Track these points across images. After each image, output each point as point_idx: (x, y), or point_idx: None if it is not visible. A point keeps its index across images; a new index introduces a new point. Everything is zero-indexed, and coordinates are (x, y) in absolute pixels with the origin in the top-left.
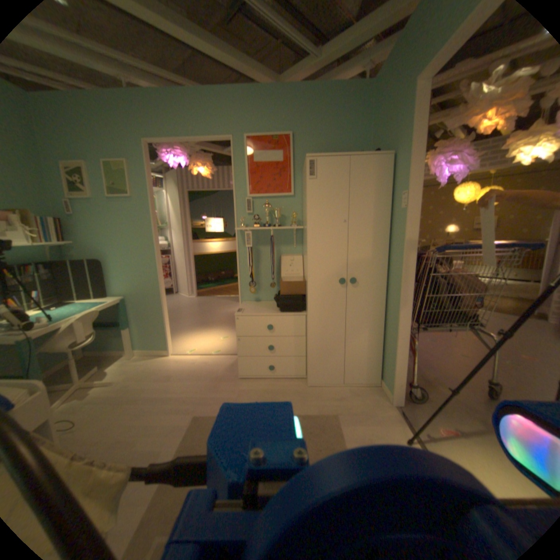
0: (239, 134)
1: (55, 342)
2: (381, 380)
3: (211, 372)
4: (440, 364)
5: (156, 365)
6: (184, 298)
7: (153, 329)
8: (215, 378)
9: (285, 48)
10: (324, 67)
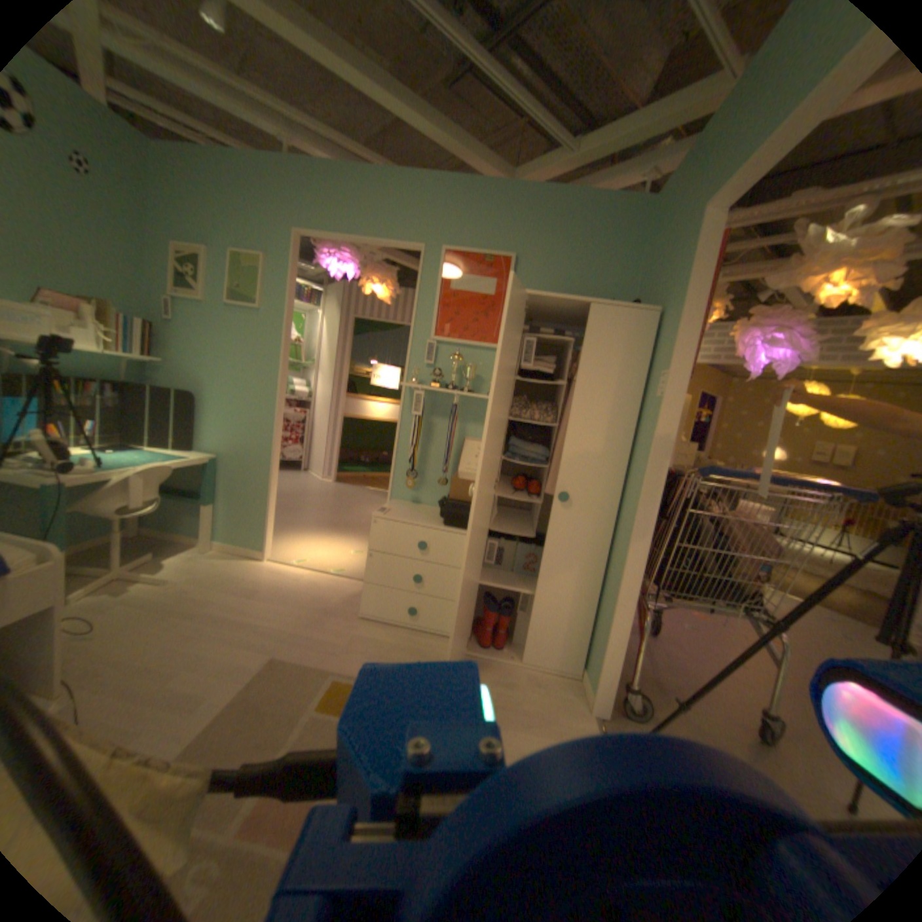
0: (435, 246)
1: (97, 501)
2: (584, 671)
3: (318, 600)
4: (693, 668)
5: (239, 571)
6: (314, 482)
7: (248, 514)
8: (323, 610)
9: (534, 132)
10: (591, 168)
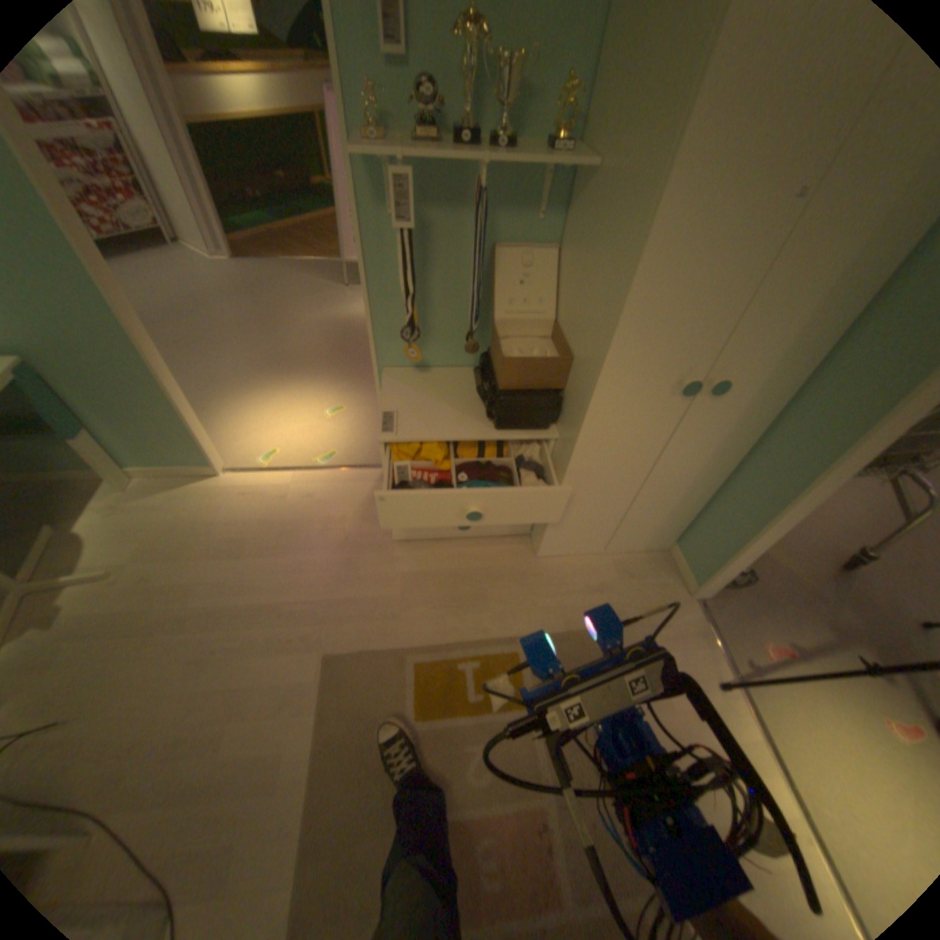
0: None
1: None
2: (675, 542)
3: (330, 524)
4: None
5: (196, 504)
6: (202, 265)
7: (155, 427)
8: (344, 540)
9: None
10: None
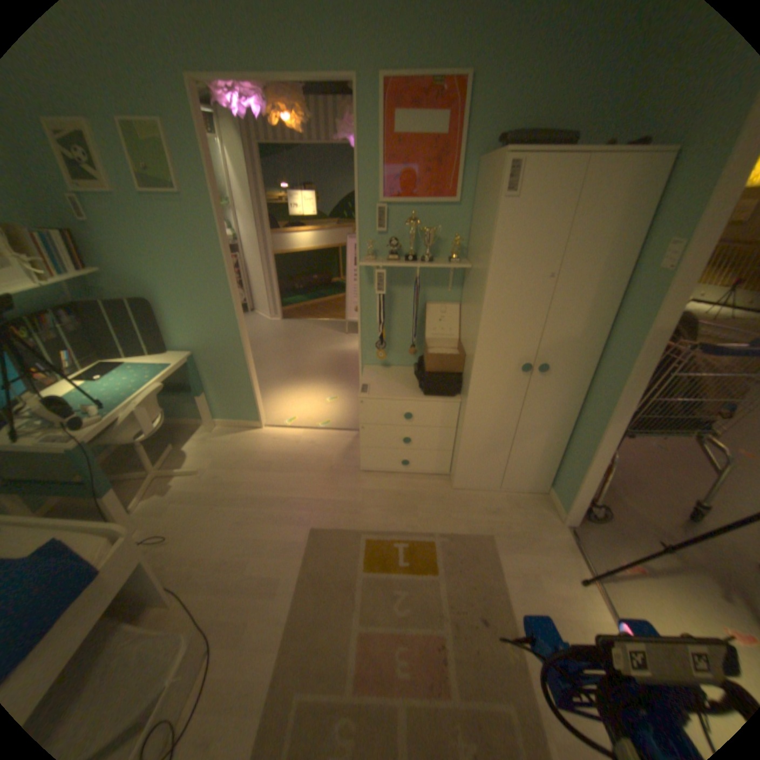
0: (370, 70)
1: (116, 434)
2: (551, 486)
3: (323, 458)
4: (627, 458)
5: (248, 441)
6: (266, 322)
7: (238, 394)
8: (330, 467)
9: None
10: None
